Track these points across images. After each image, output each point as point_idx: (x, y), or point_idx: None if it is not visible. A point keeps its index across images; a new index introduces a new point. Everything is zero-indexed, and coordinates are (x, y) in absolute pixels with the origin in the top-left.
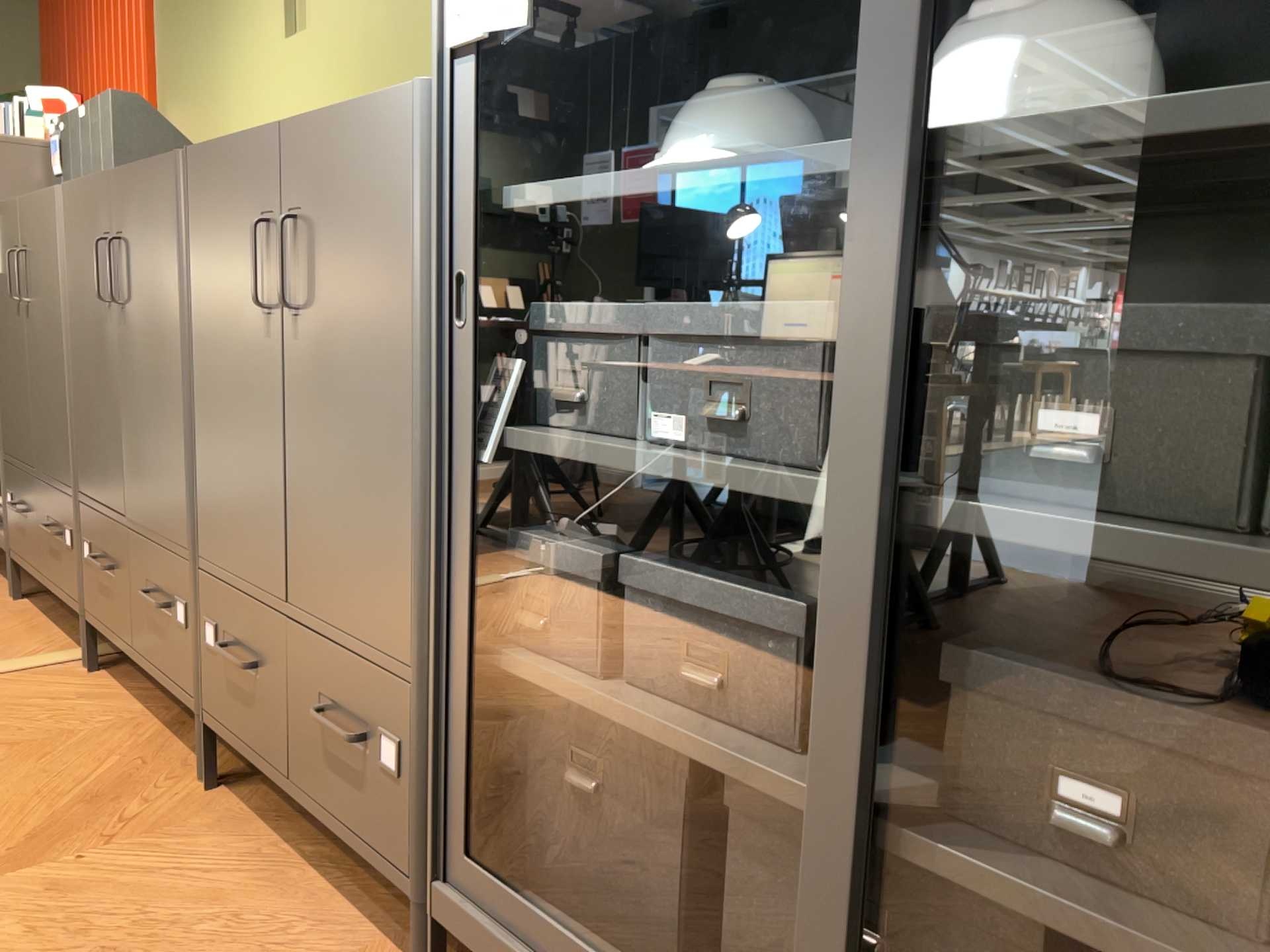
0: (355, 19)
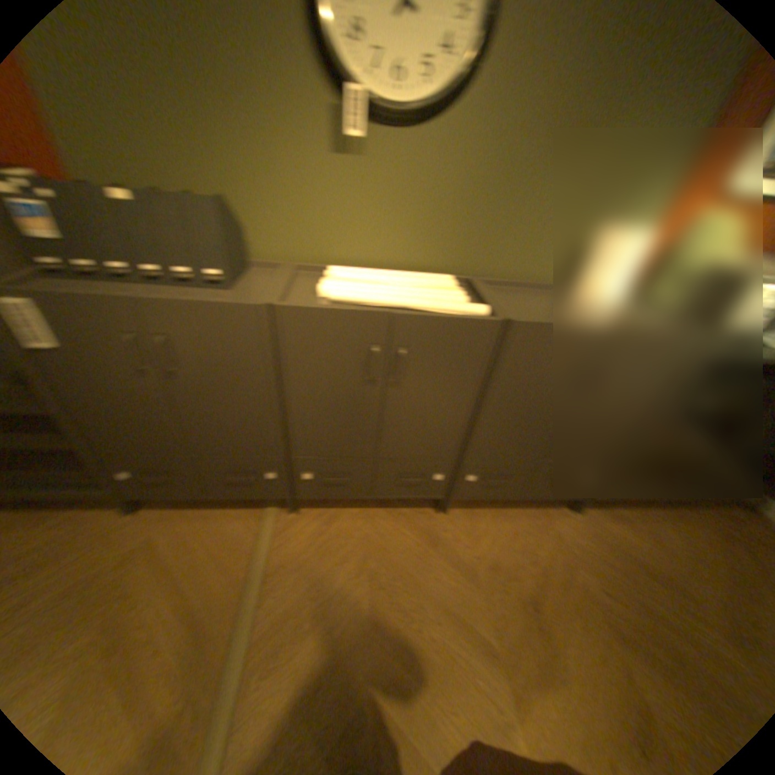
0: (428, 169)
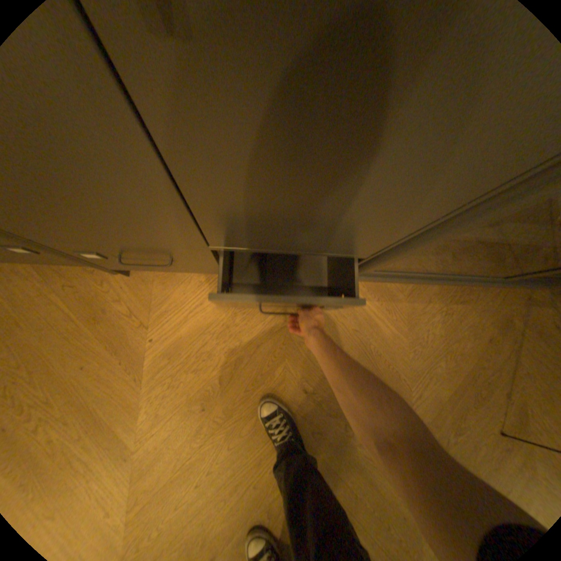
0: None
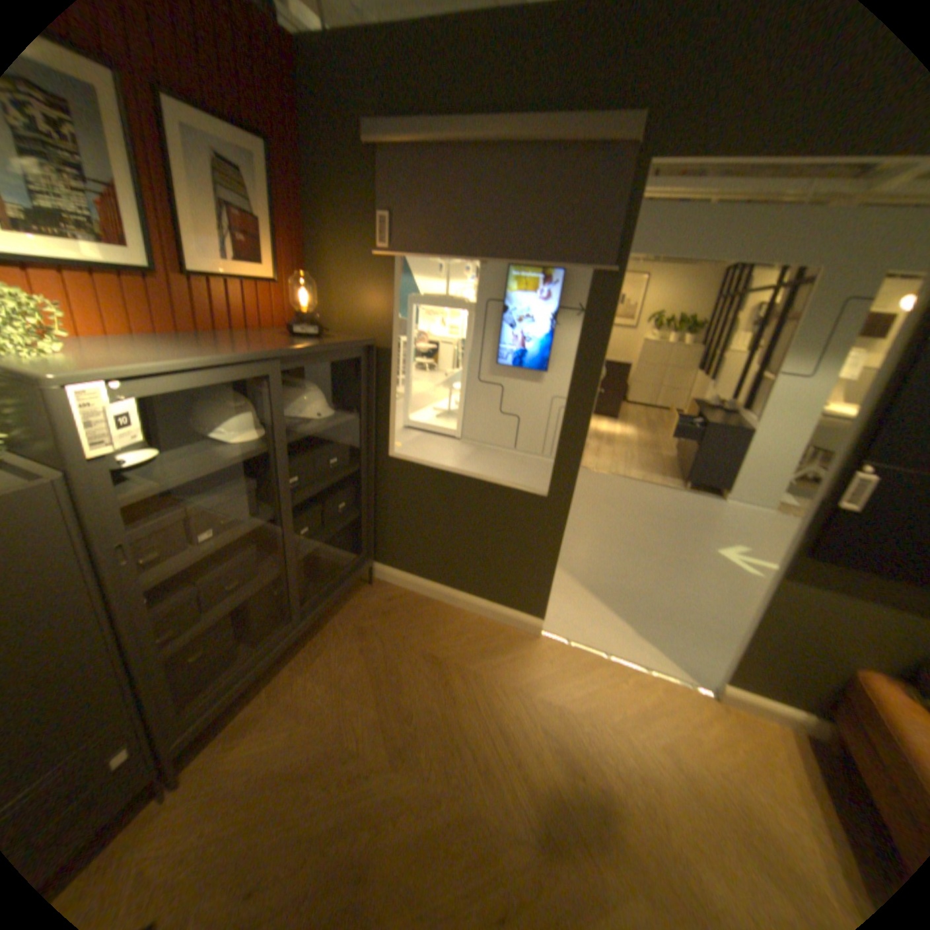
0: None
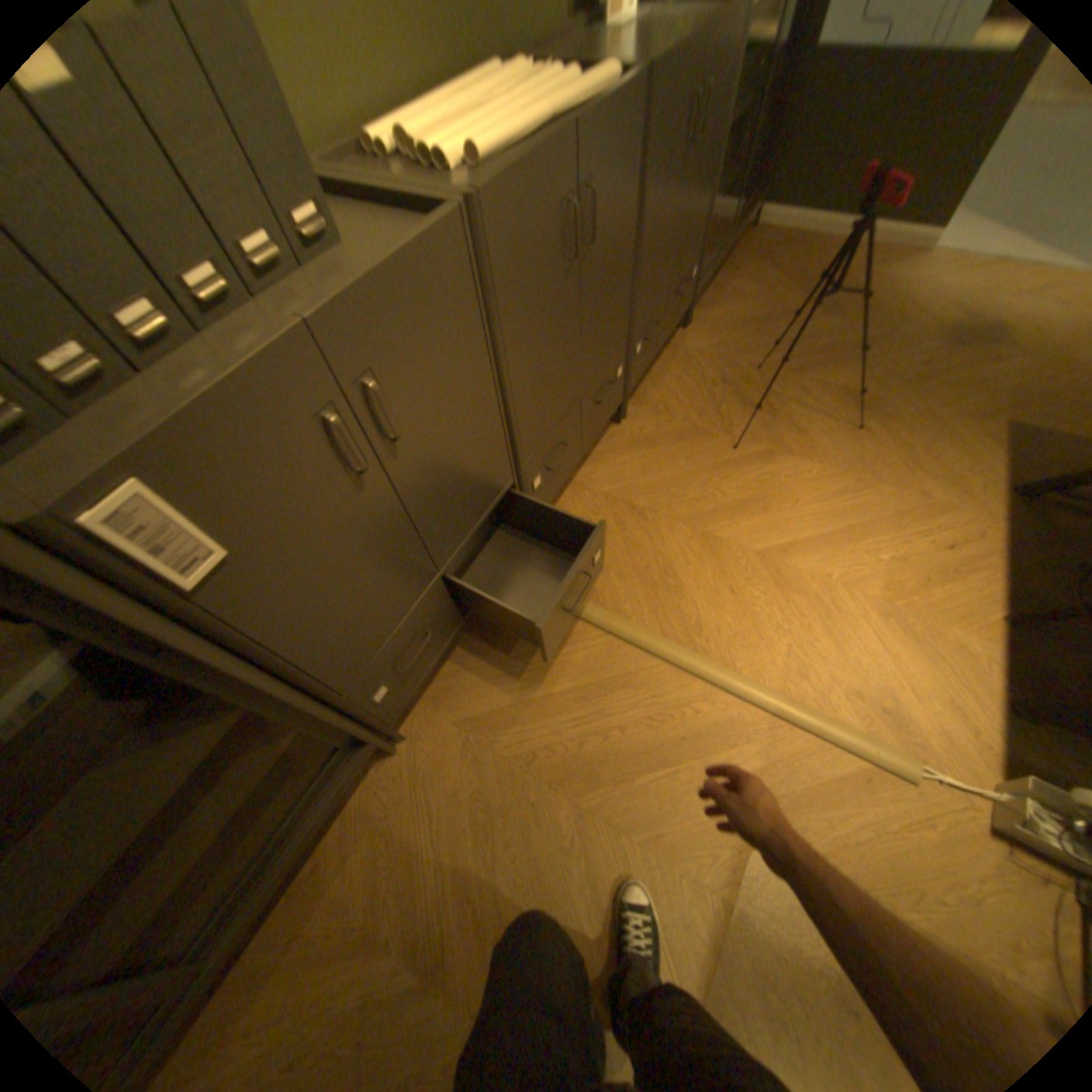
0: None
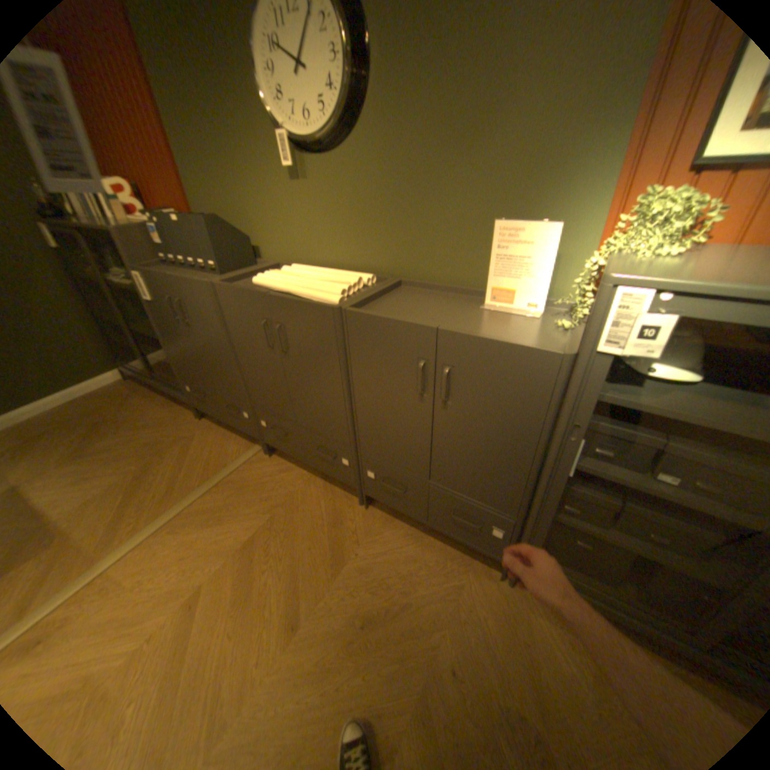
0: (347, 183)
